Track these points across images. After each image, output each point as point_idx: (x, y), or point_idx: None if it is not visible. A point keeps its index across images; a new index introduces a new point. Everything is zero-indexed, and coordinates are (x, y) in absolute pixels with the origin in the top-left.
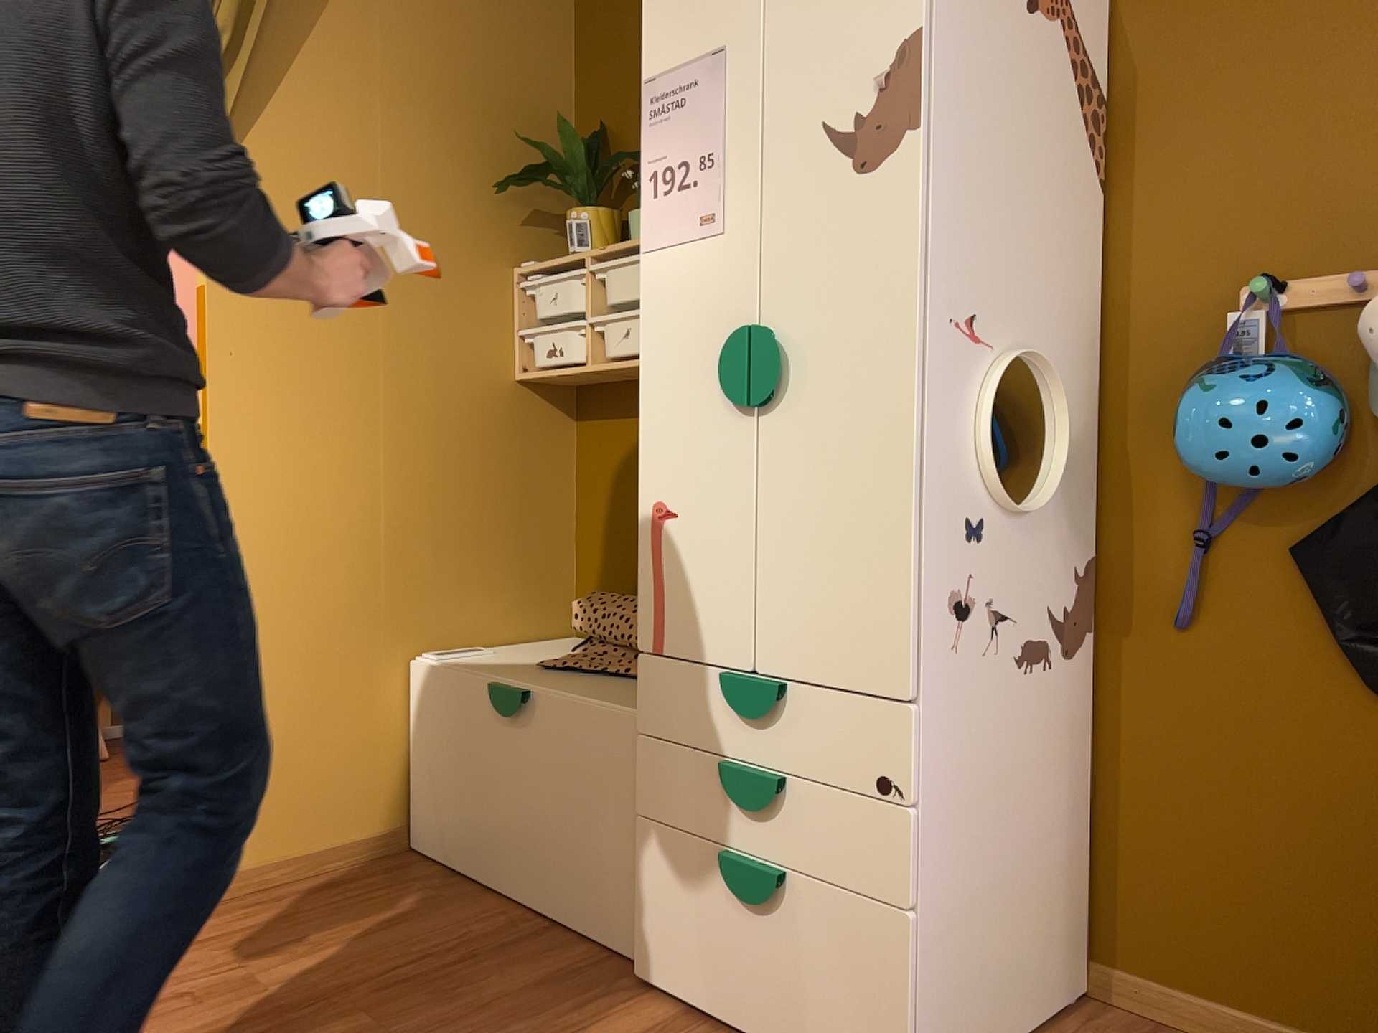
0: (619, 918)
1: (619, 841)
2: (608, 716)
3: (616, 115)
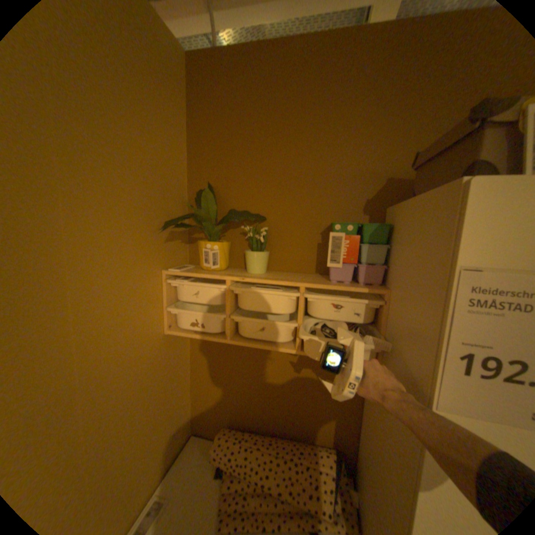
0: None
1: None
2: None
3: (221, 180)
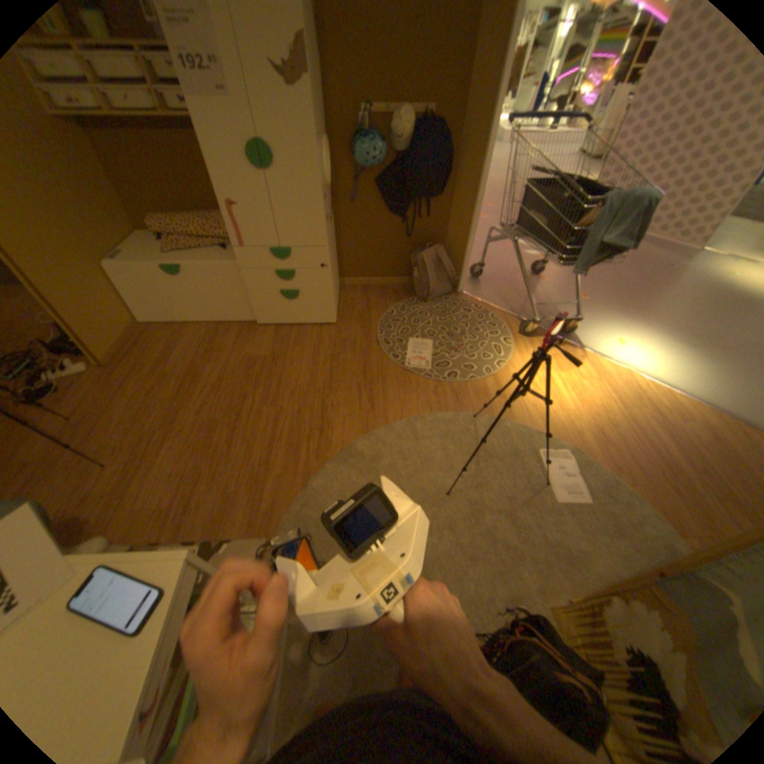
0: (242, 314)
1: (236, 297)
2: (220, 266)
3: None
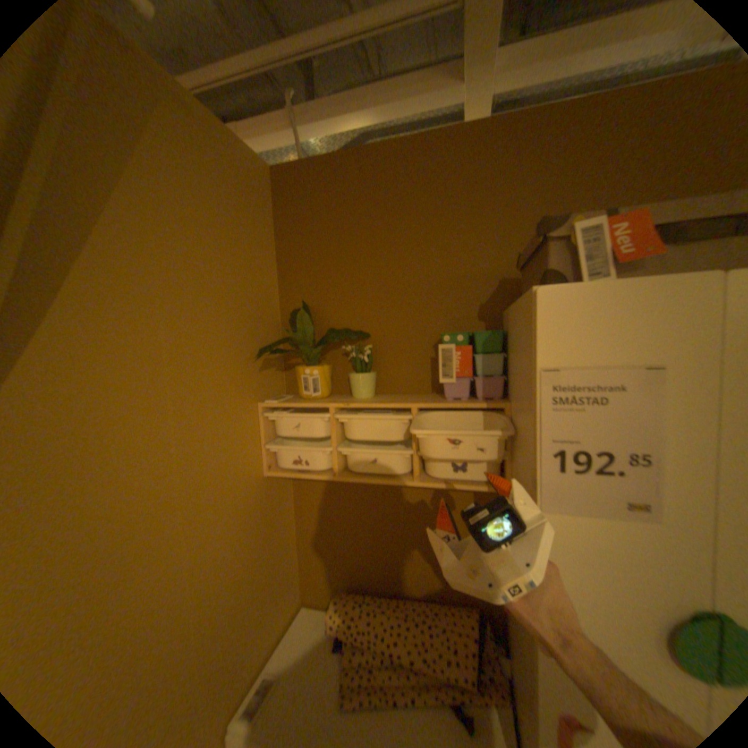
0: None
1: None
2: None
3: (316, 297)
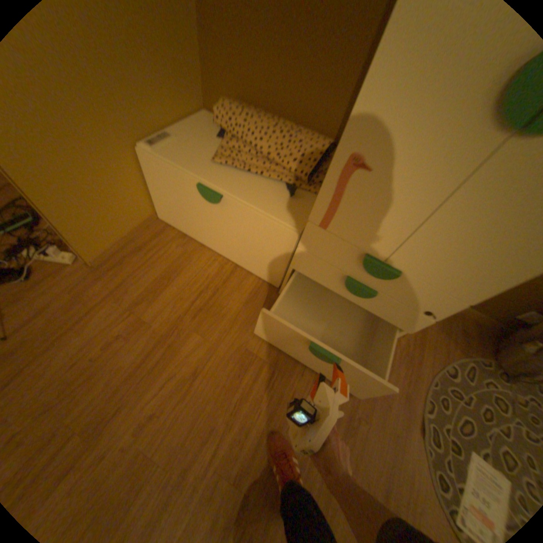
0: (268, 274)
1: (272, 259)
2: (275, 224)
3: None
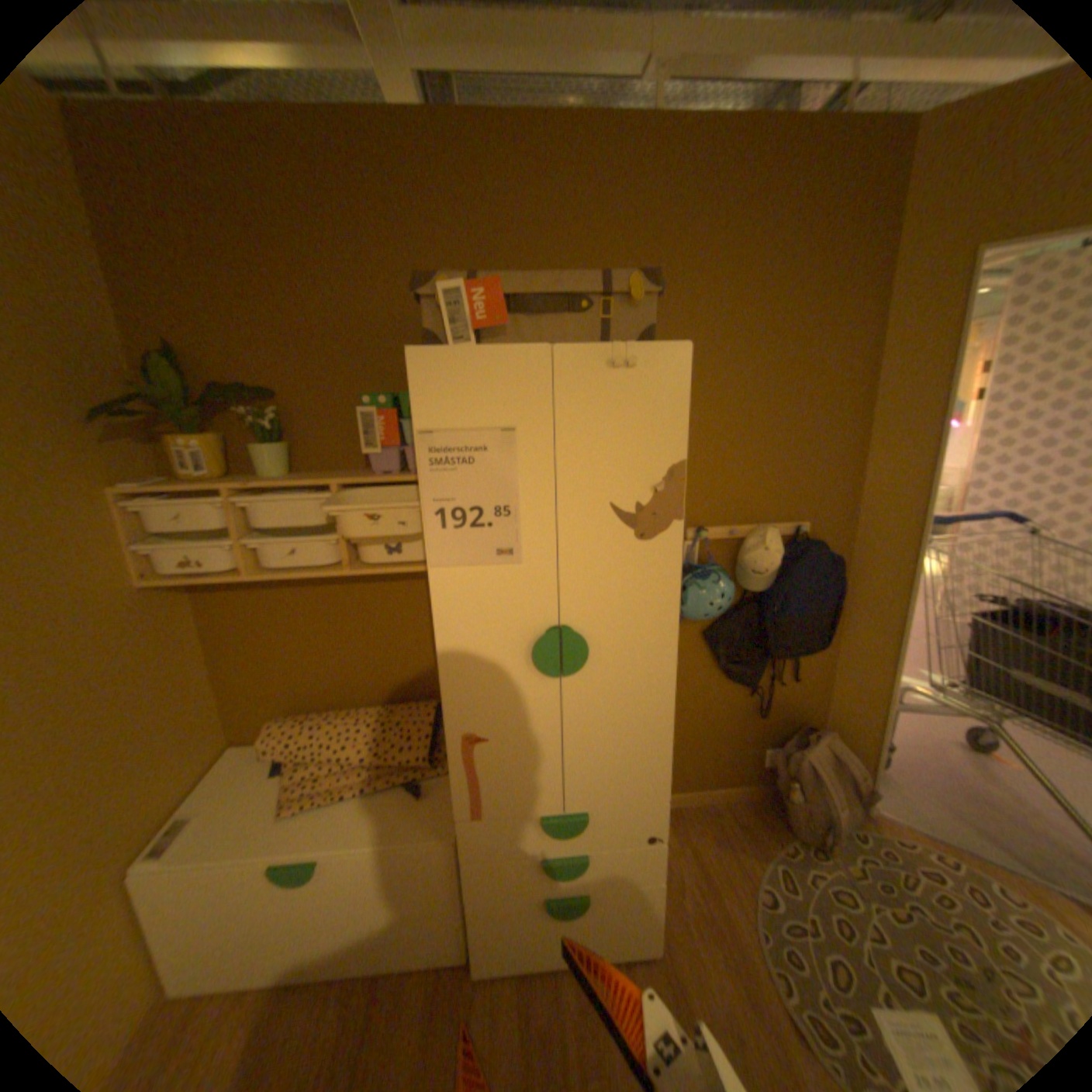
0: (437, 952)
1: (432, 916)
2: (413, 855)
3: (183, 335)
